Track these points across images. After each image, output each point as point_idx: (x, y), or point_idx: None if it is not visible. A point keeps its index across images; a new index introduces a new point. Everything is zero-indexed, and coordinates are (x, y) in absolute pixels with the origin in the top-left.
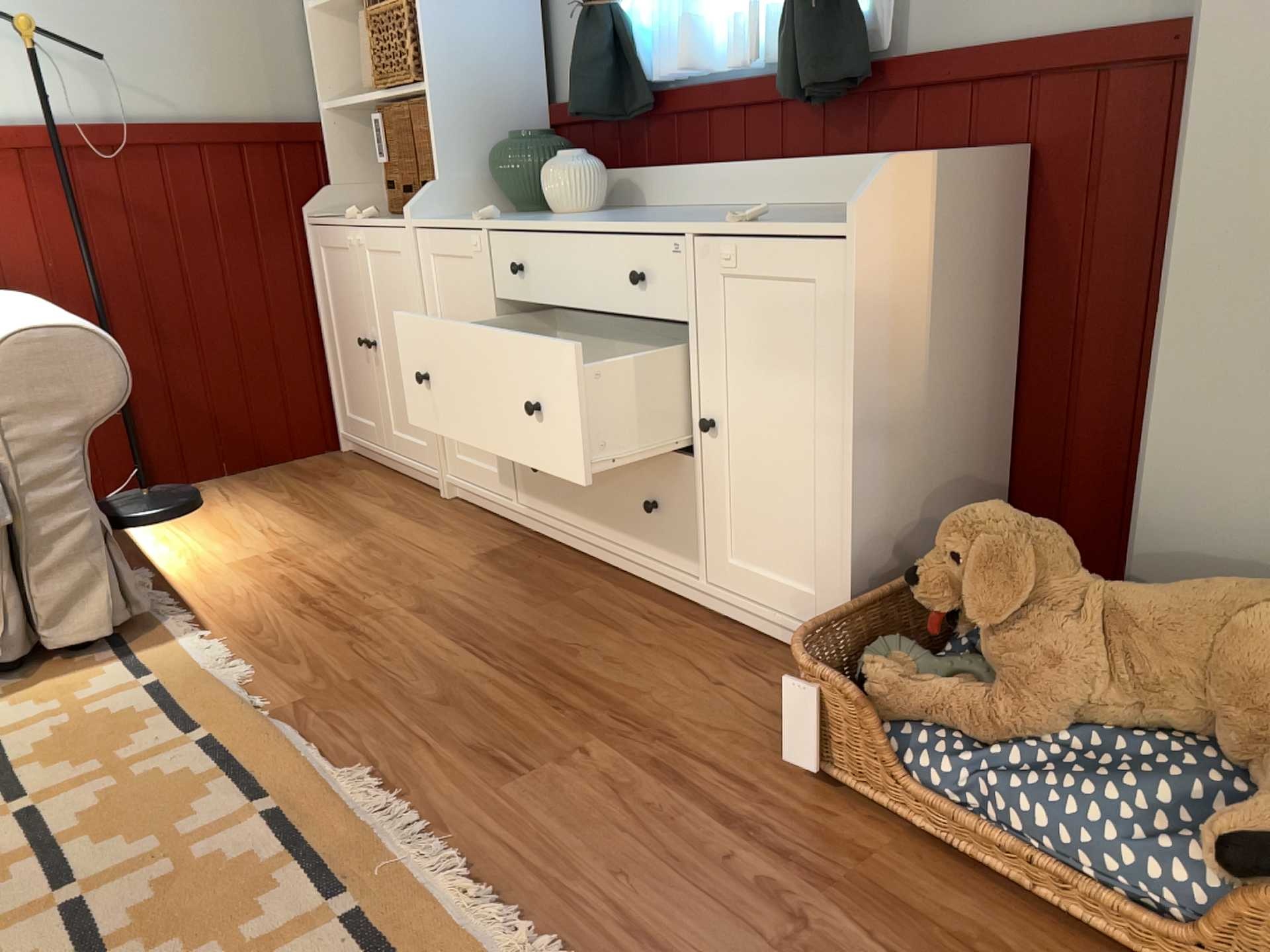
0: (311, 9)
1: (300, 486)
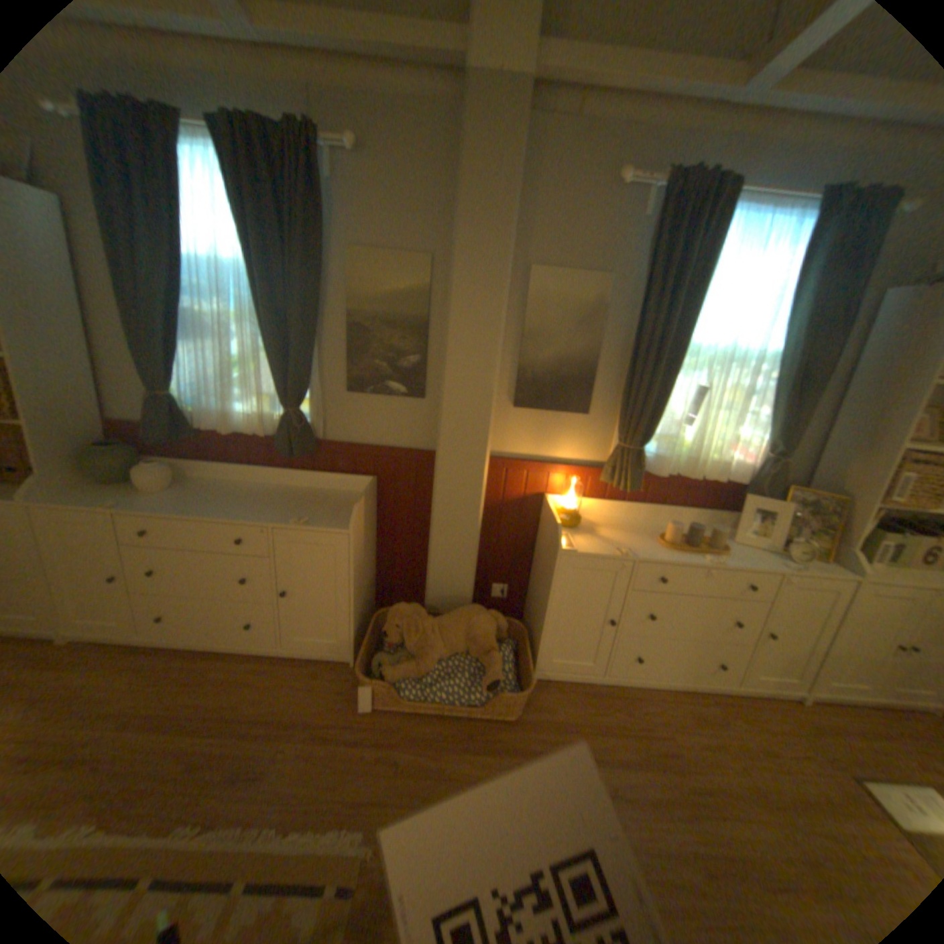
0: None
1: None
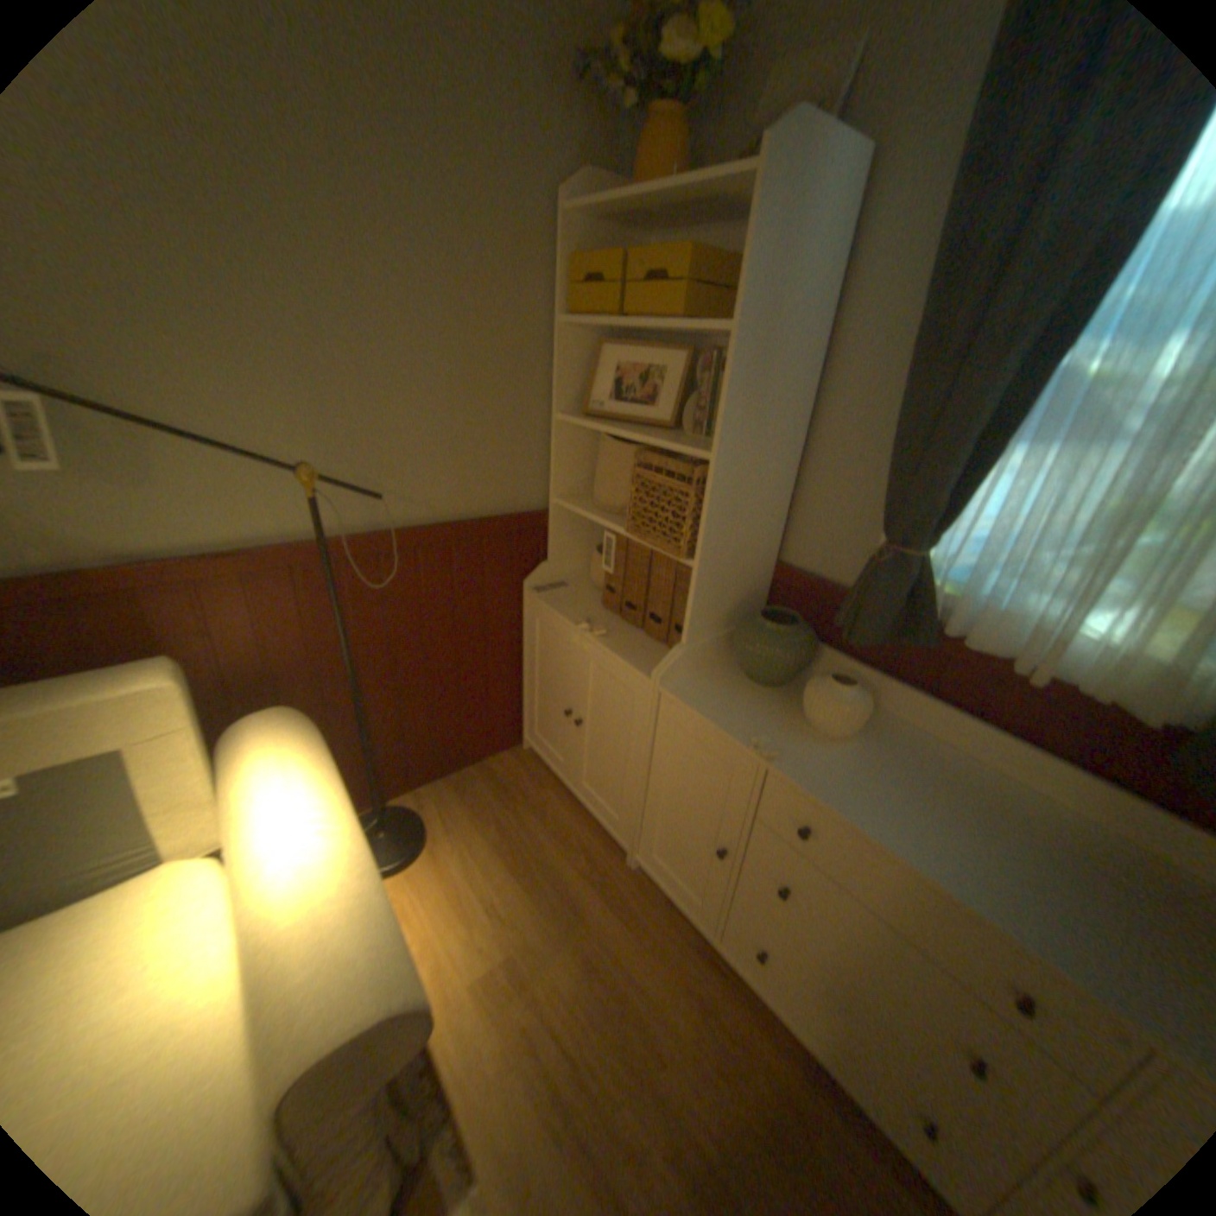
0: (559, 414)
1: (503, 813)
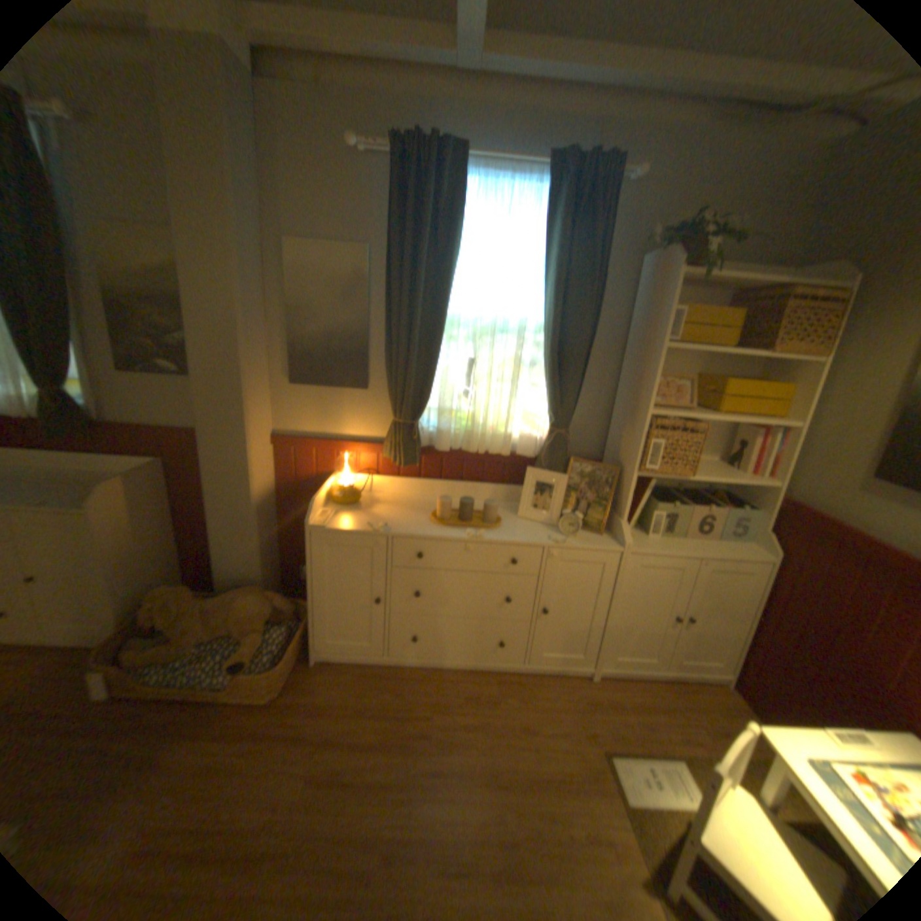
0: None
1: None
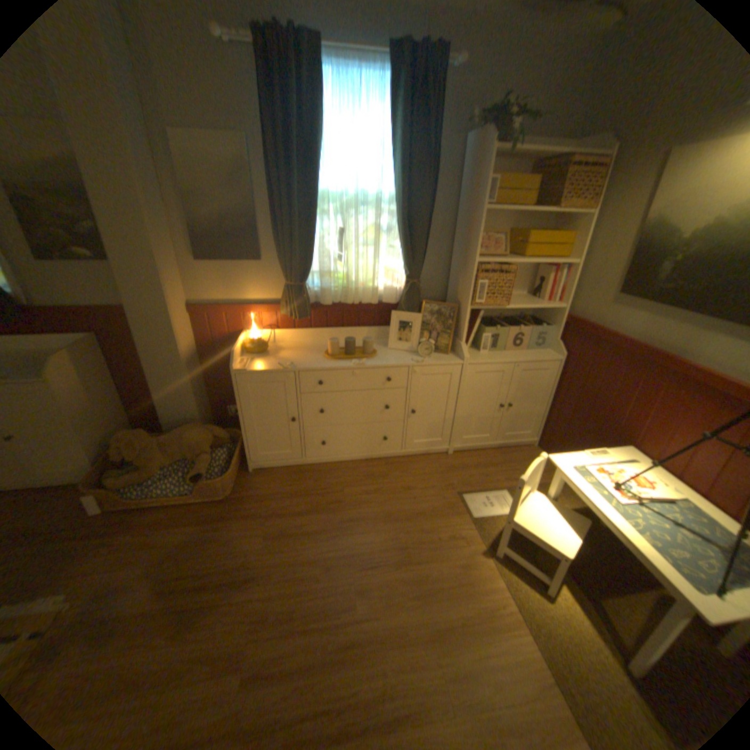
0: None
1: None
